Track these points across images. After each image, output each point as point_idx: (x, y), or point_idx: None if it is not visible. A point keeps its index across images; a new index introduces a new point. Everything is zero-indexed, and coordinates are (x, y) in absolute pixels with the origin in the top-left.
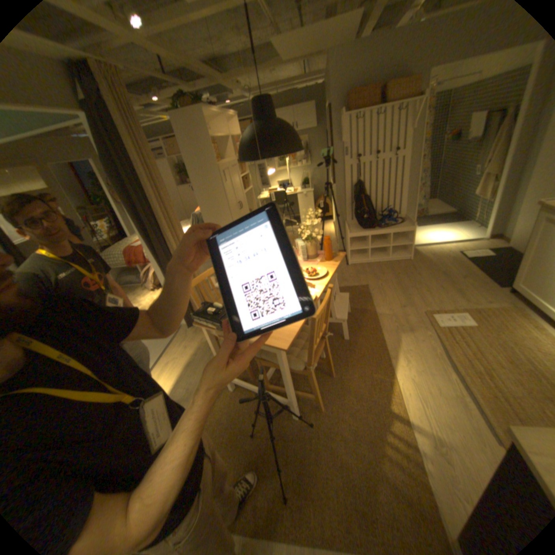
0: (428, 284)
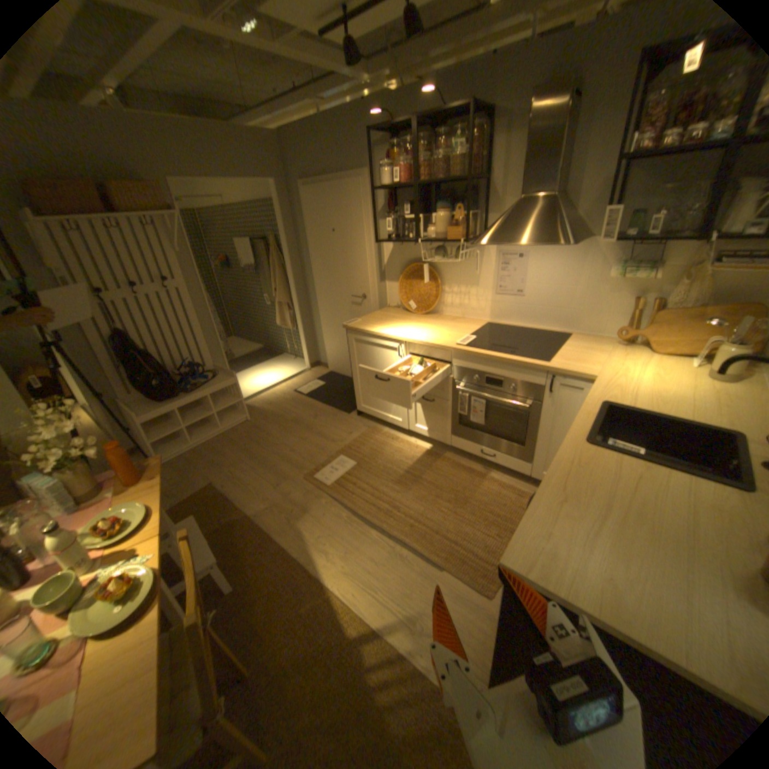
0: (287, 442)
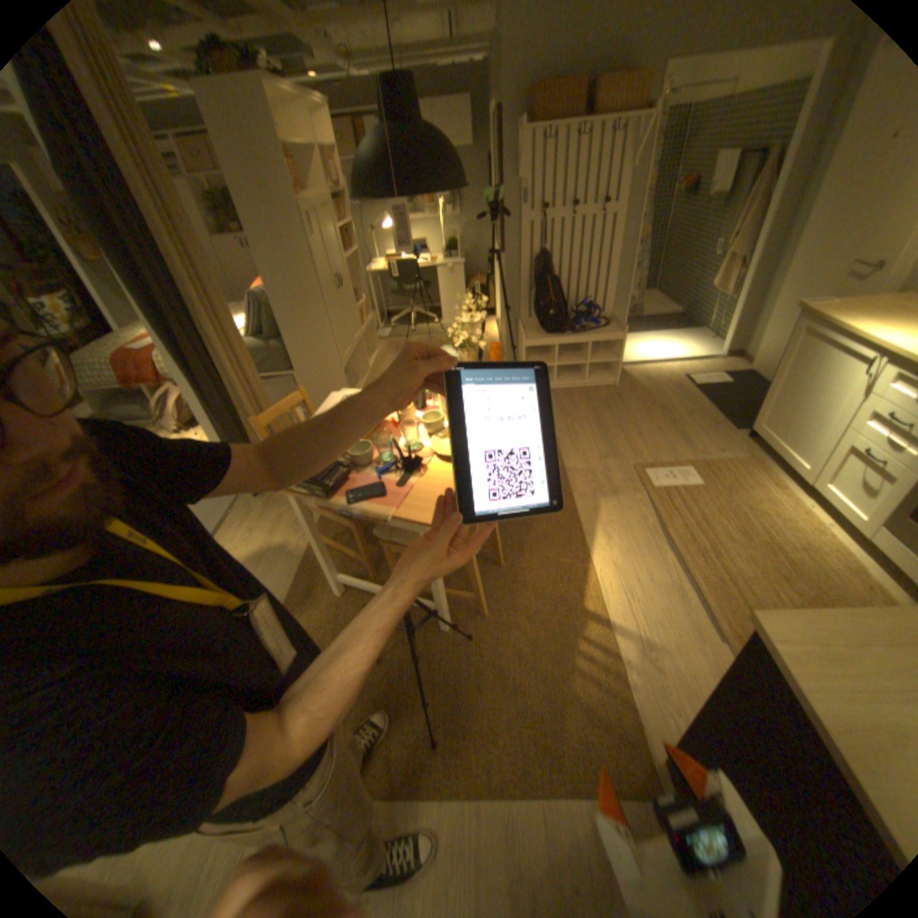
0: (639, 424)
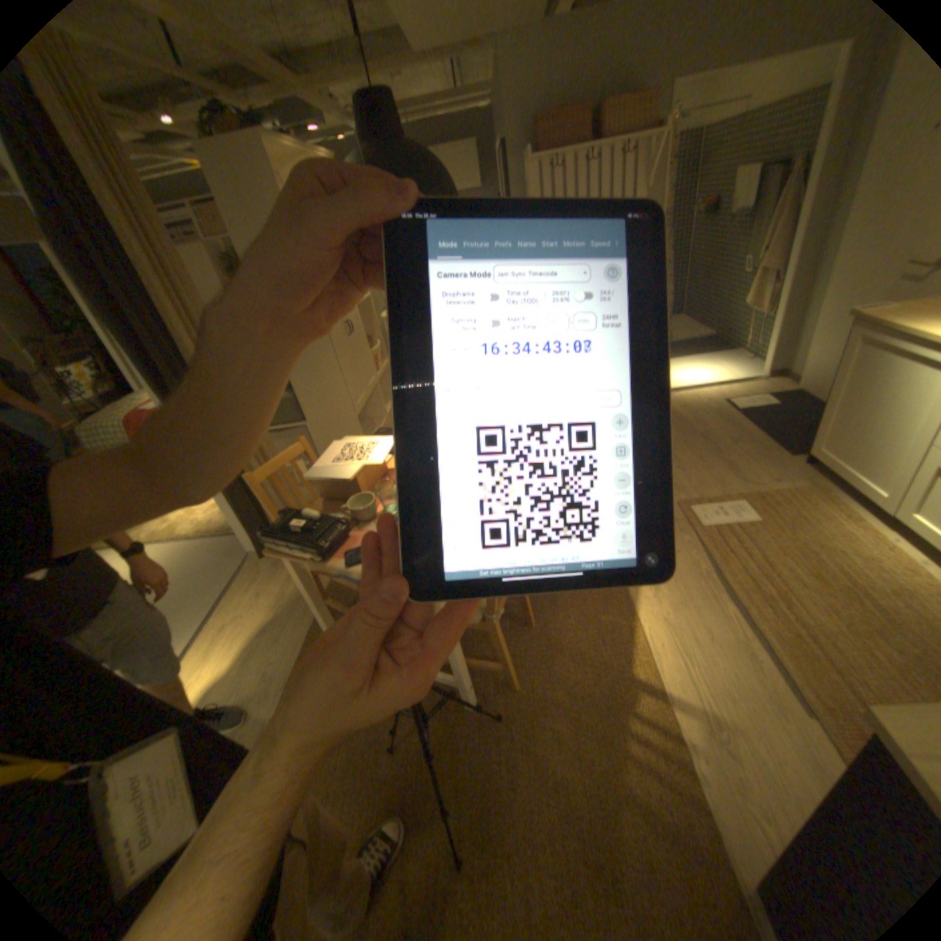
0: (679, 456)
